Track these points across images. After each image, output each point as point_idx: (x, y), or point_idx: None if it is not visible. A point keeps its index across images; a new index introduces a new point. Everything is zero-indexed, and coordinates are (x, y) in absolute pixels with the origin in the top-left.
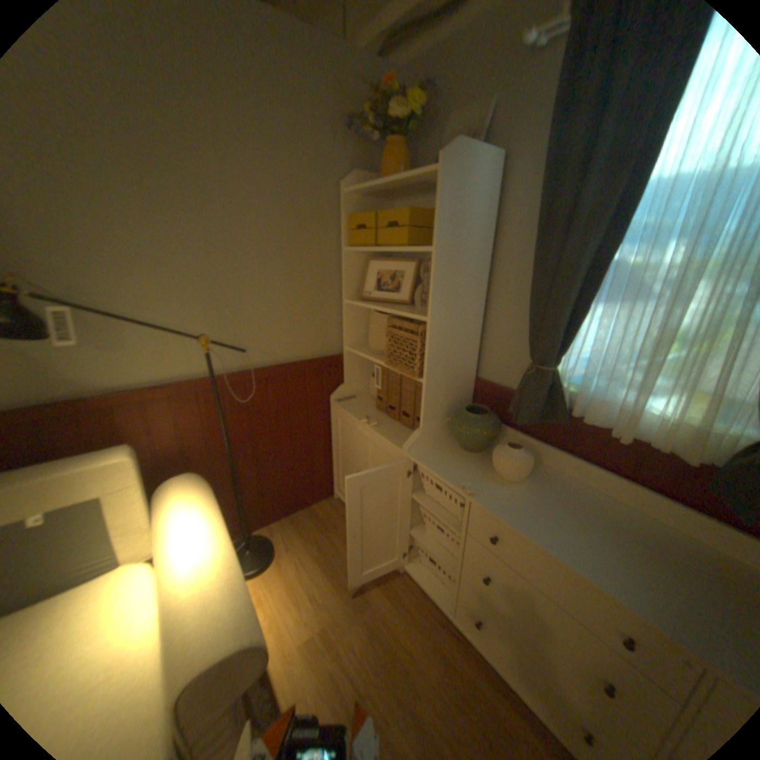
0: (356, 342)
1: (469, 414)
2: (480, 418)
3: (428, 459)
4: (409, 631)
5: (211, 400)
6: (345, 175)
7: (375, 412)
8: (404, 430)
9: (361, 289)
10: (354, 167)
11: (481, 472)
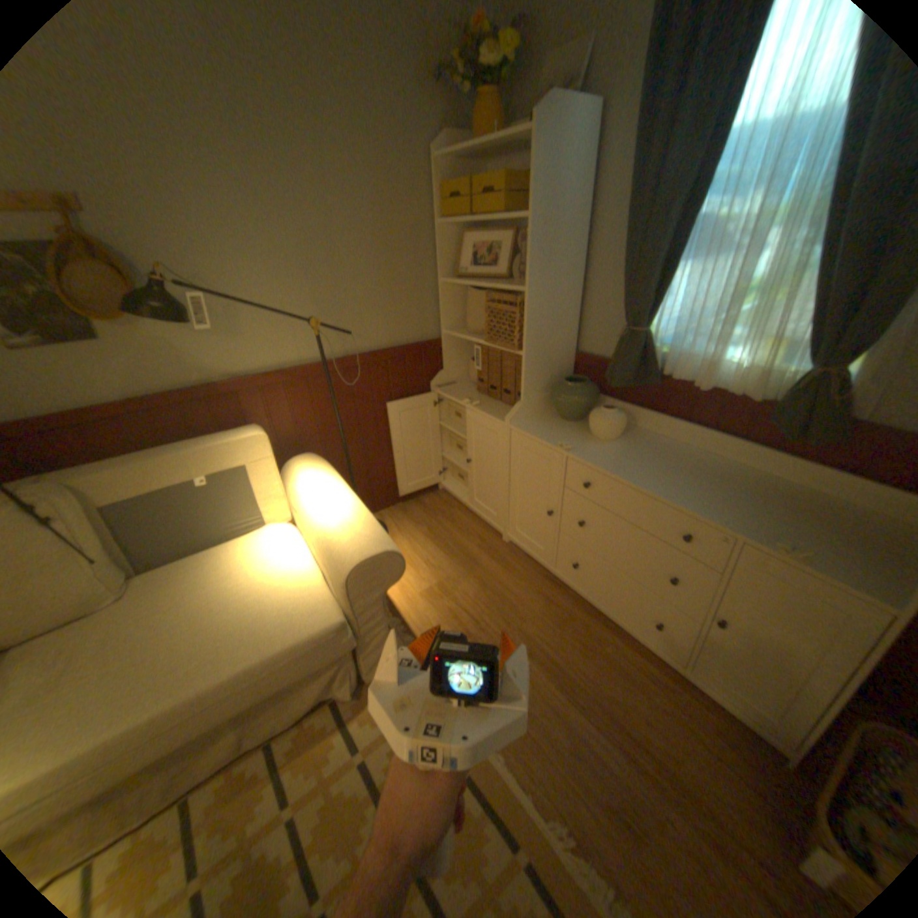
0: (454, 325)
1: (567, 383)
2: (577, 386)
3: (529, 428)
4: (515, 580)
5: (320, 386)
6: (435, 137)
7: (476, 395)
8: (505, 407)
9: (456, 266)
10: (443, 126)
11: (577, 435)
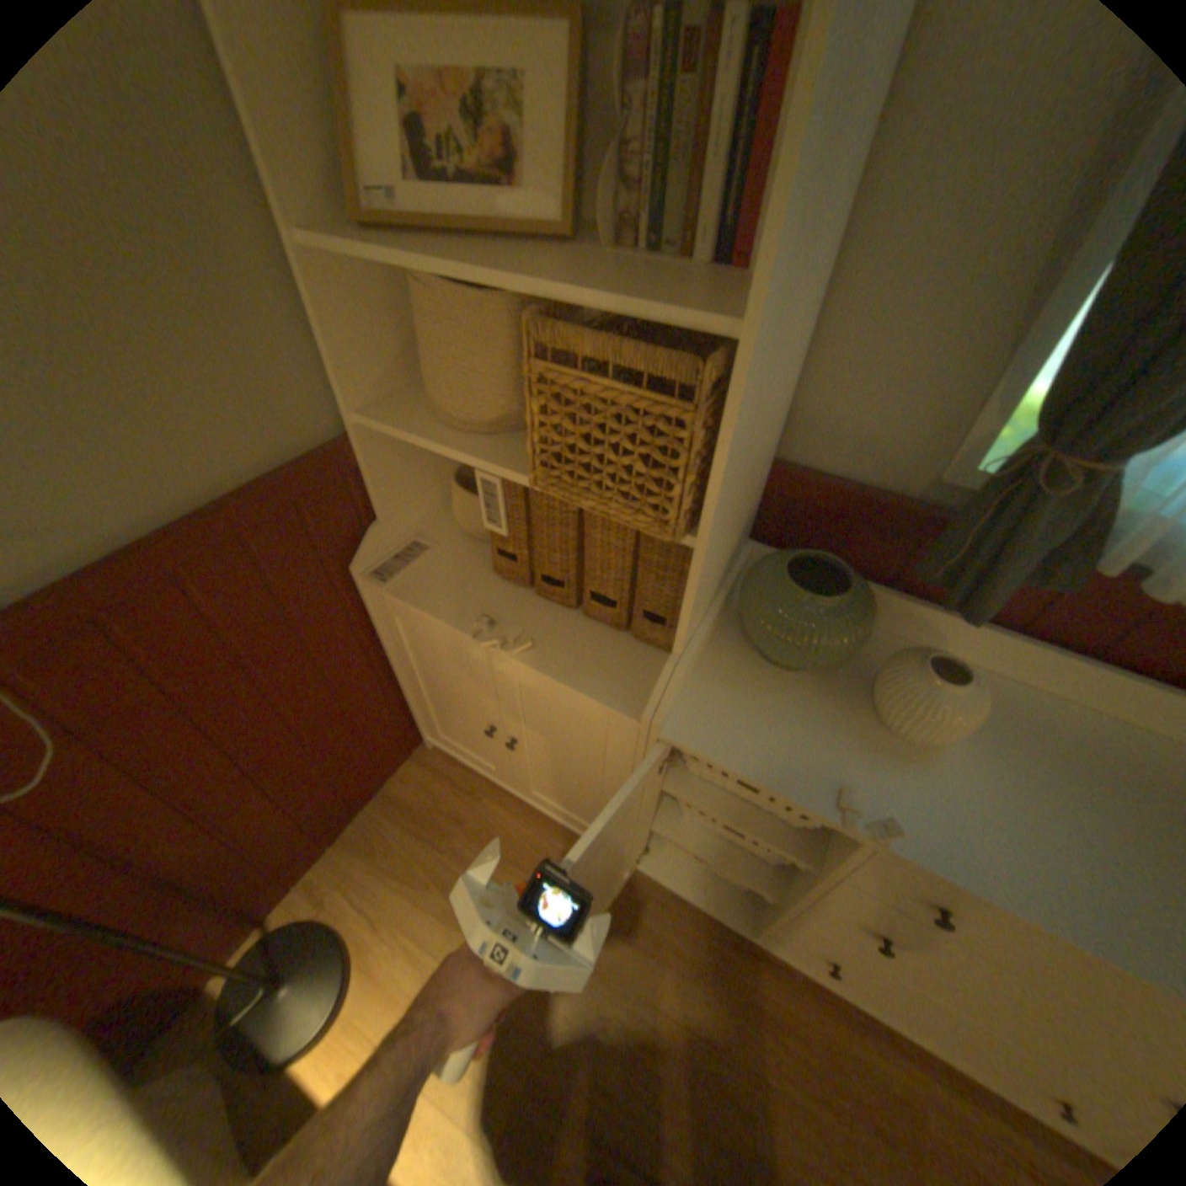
0: (384, 388)
1: (814, 596)
2: (846, 604)
3: (722, 734)
4: (689, 991)
5: None
6: None
7: (503, 590)
8: (608, 638)
9: (346, 172)
10: None
11: (858, 736)
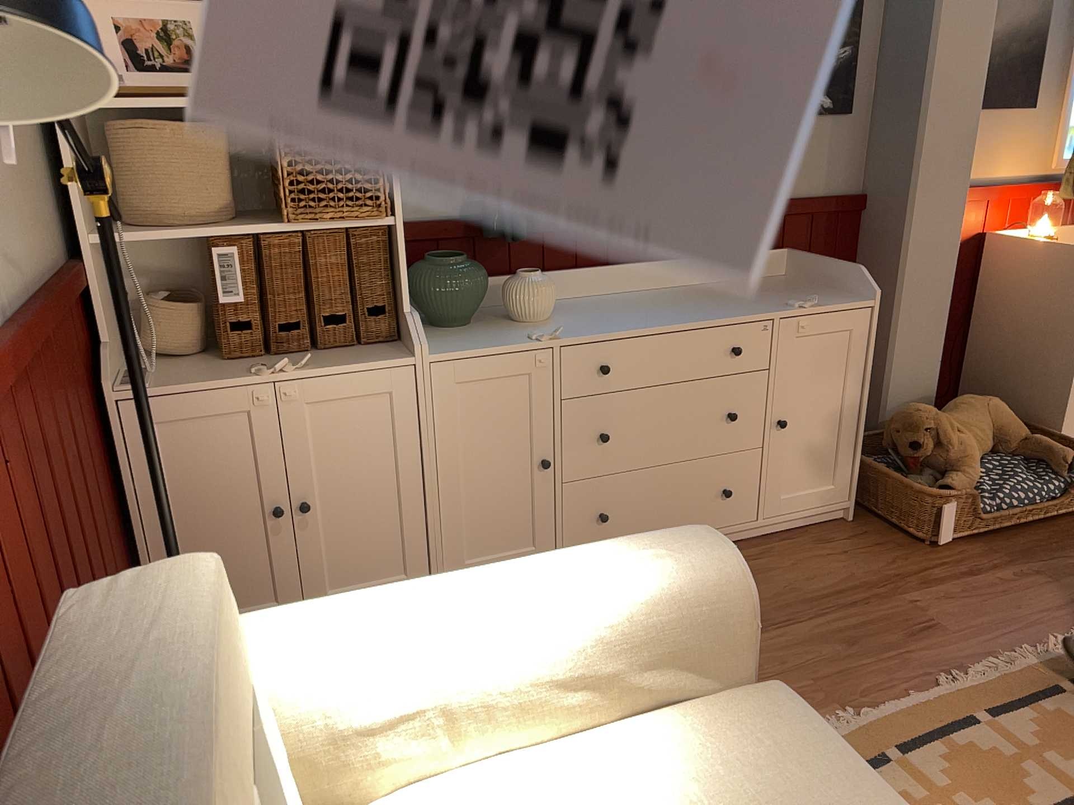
0: (91, 225)
1: (449, 261)
2: (465, 260)
3: (454, 346)
4: None
5: (1, 434)
6: None
7: (242, 363)
8: (346, 351)
9: None
10: None
11: (514, 327)
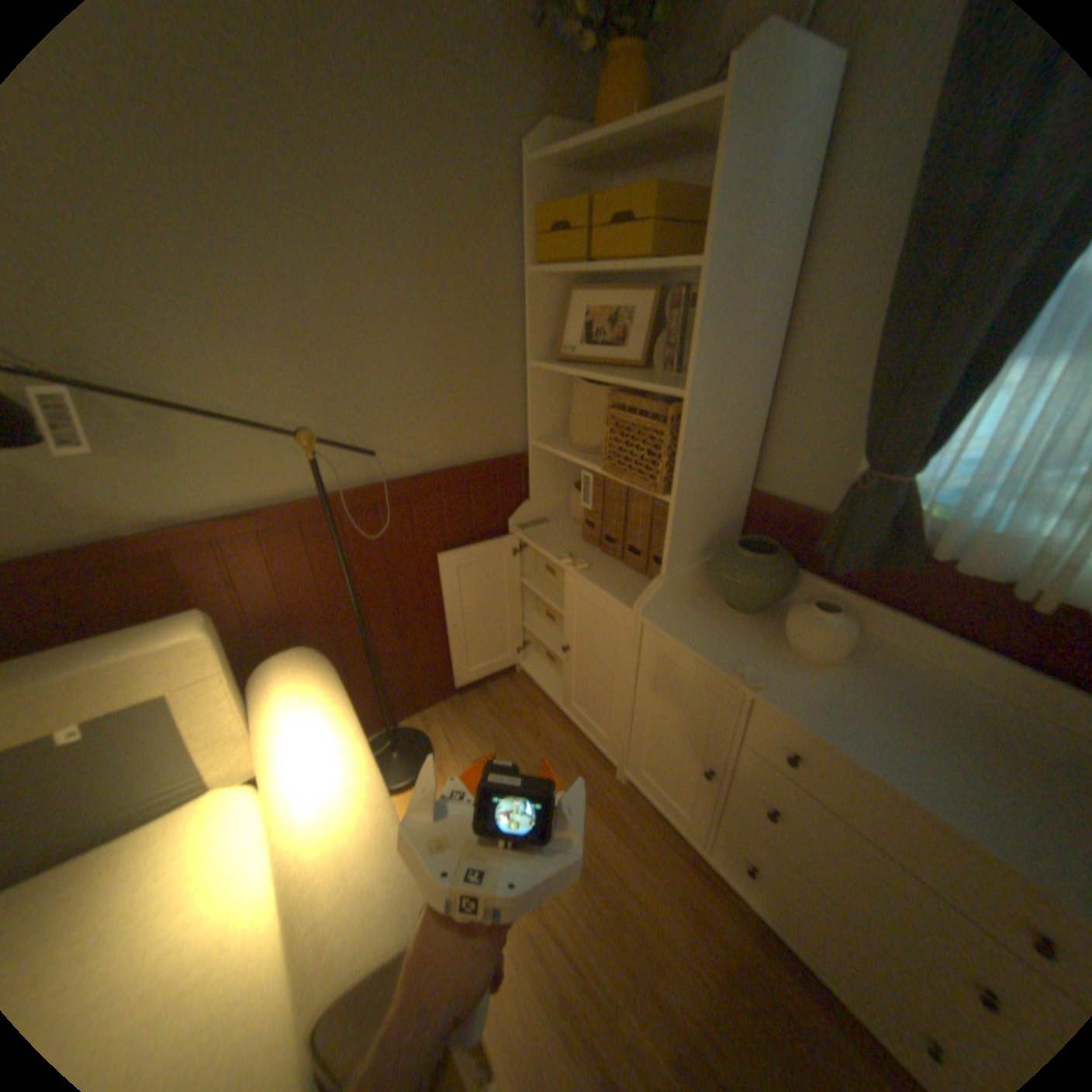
0: (550, 432)
1: (747, 553)
2: (766, 560)
3: (677, 625)
4: (641, 870)
5: (326, 532)
6: (532, 128)
7: (582, 545)
8: (632, 575)
9: (558, 342)
10: (547, 111)
11: (766, 647)
